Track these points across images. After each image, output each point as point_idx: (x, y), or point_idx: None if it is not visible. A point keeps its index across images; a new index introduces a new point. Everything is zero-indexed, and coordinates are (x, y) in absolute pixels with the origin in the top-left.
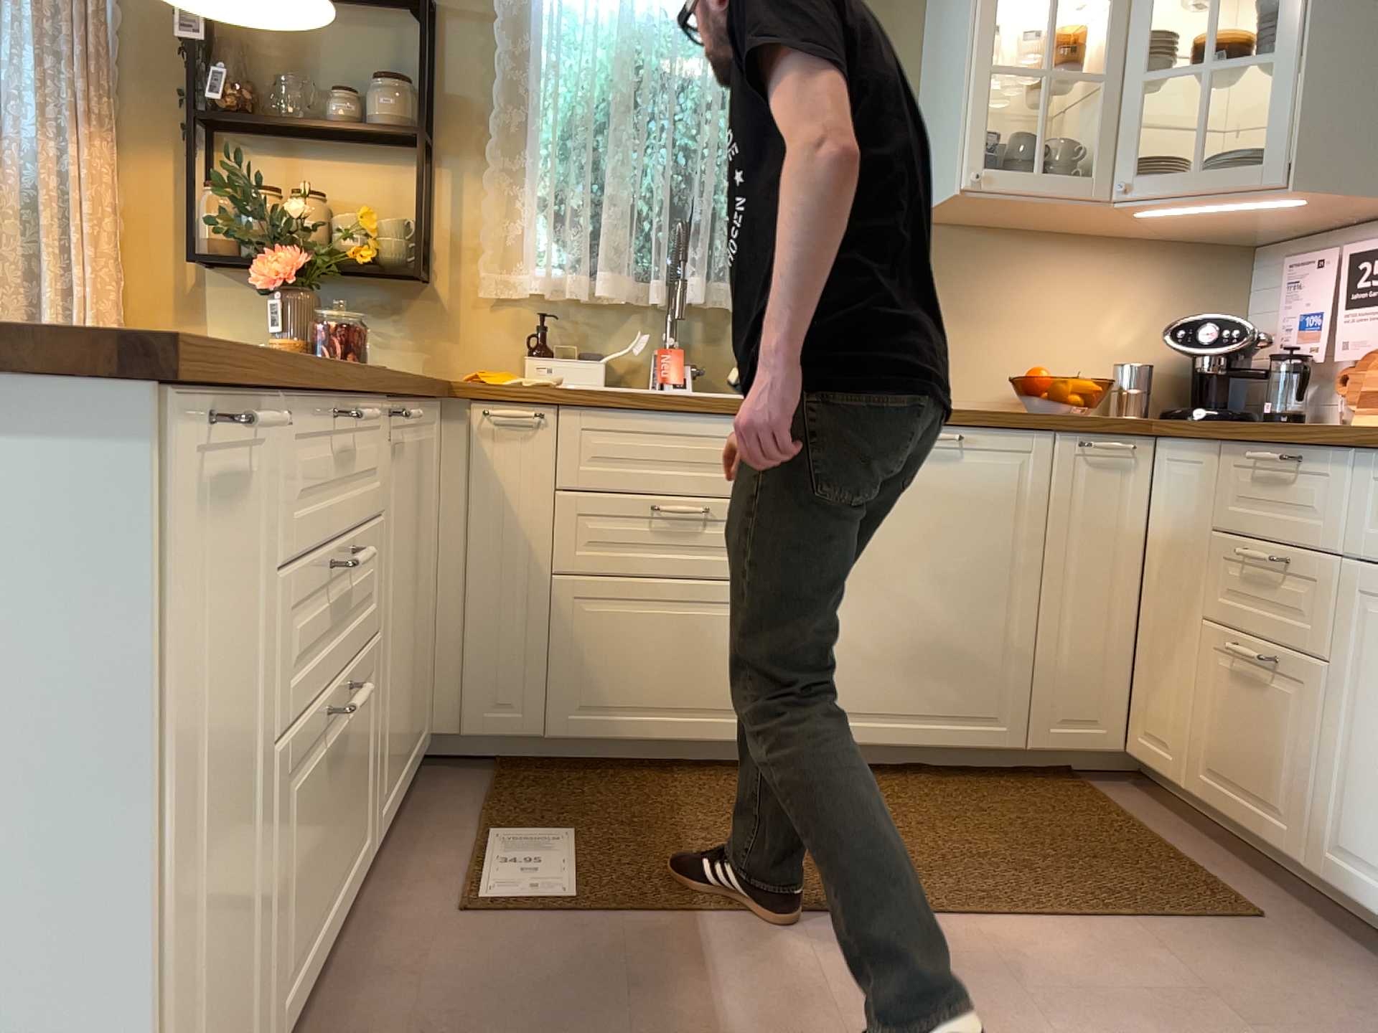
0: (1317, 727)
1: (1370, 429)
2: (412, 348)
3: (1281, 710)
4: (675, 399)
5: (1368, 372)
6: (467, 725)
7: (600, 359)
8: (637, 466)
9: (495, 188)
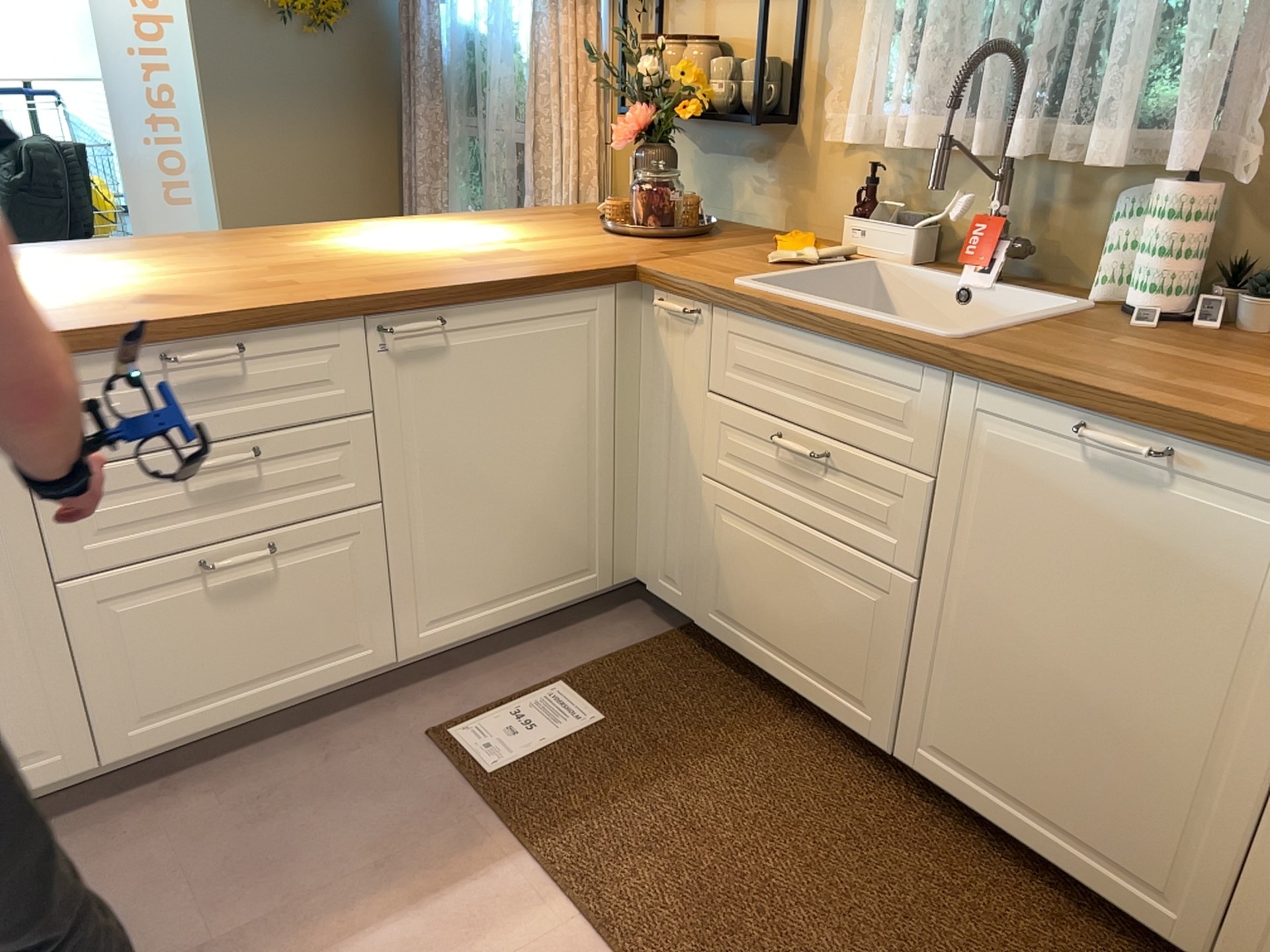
0: None
1: None
2: (777, 196)
3: None
4: (803, 316)
5: None
6: (649, 582)
7: (912, 228)
8: (773, 384)
9: (848, 12)
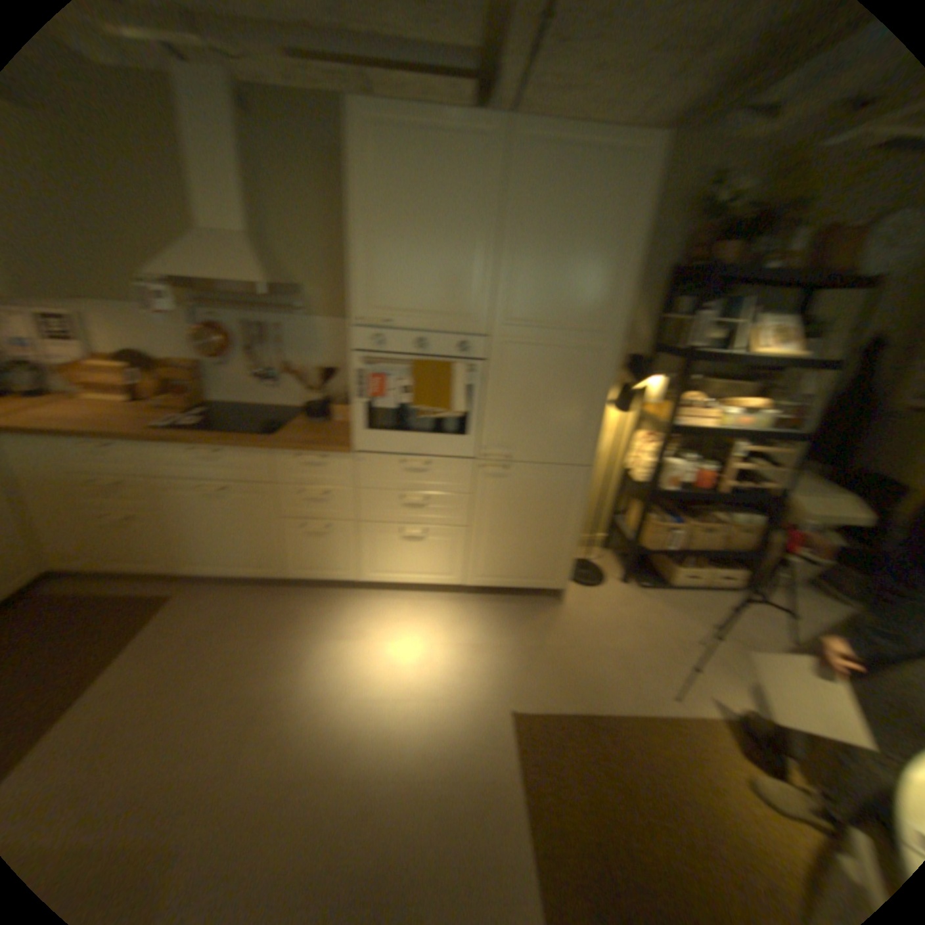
0: (166, 530)
1: (146, 429)
2: None
3: (146, 530)
4: None
5: (84, 371)
6: None
7: None
8: None
9: None
